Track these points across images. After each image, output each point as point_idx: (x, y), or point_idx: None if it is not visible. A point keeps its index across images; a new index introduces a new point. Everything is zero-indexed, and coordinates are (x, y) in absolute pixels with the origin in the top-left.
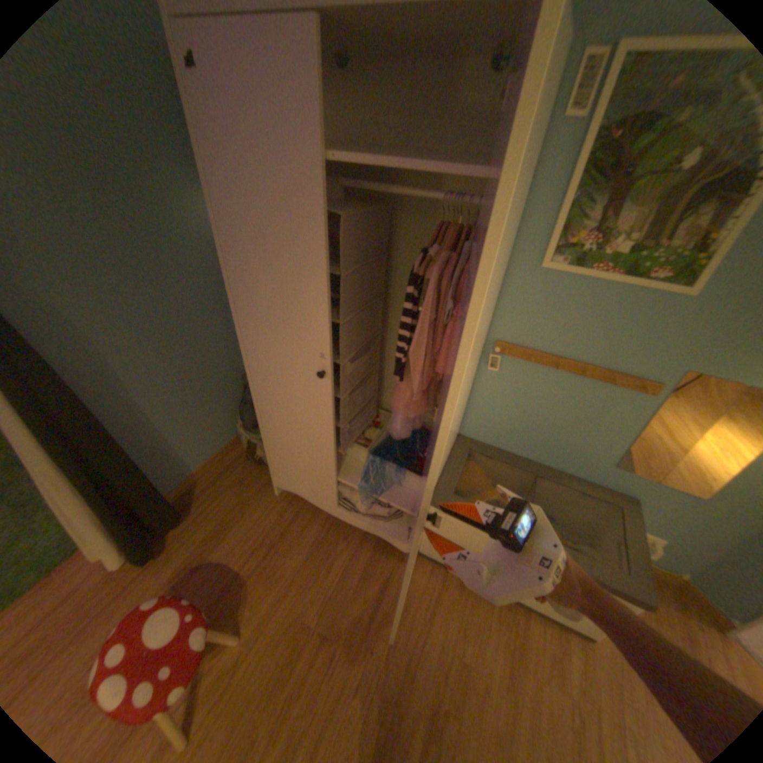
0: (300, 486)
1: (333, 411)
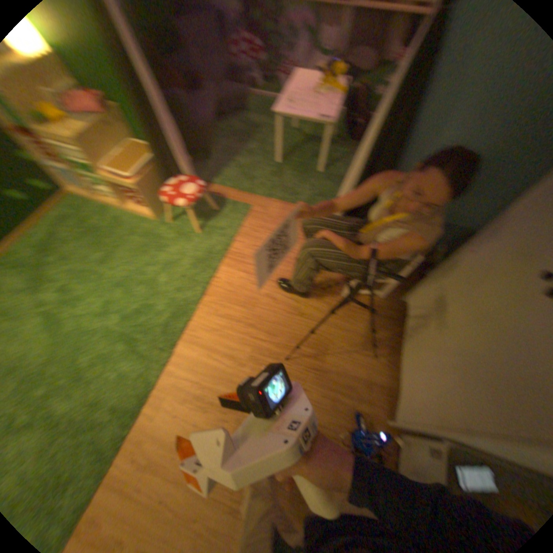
0: (414, 314)
1: (504, 310)
